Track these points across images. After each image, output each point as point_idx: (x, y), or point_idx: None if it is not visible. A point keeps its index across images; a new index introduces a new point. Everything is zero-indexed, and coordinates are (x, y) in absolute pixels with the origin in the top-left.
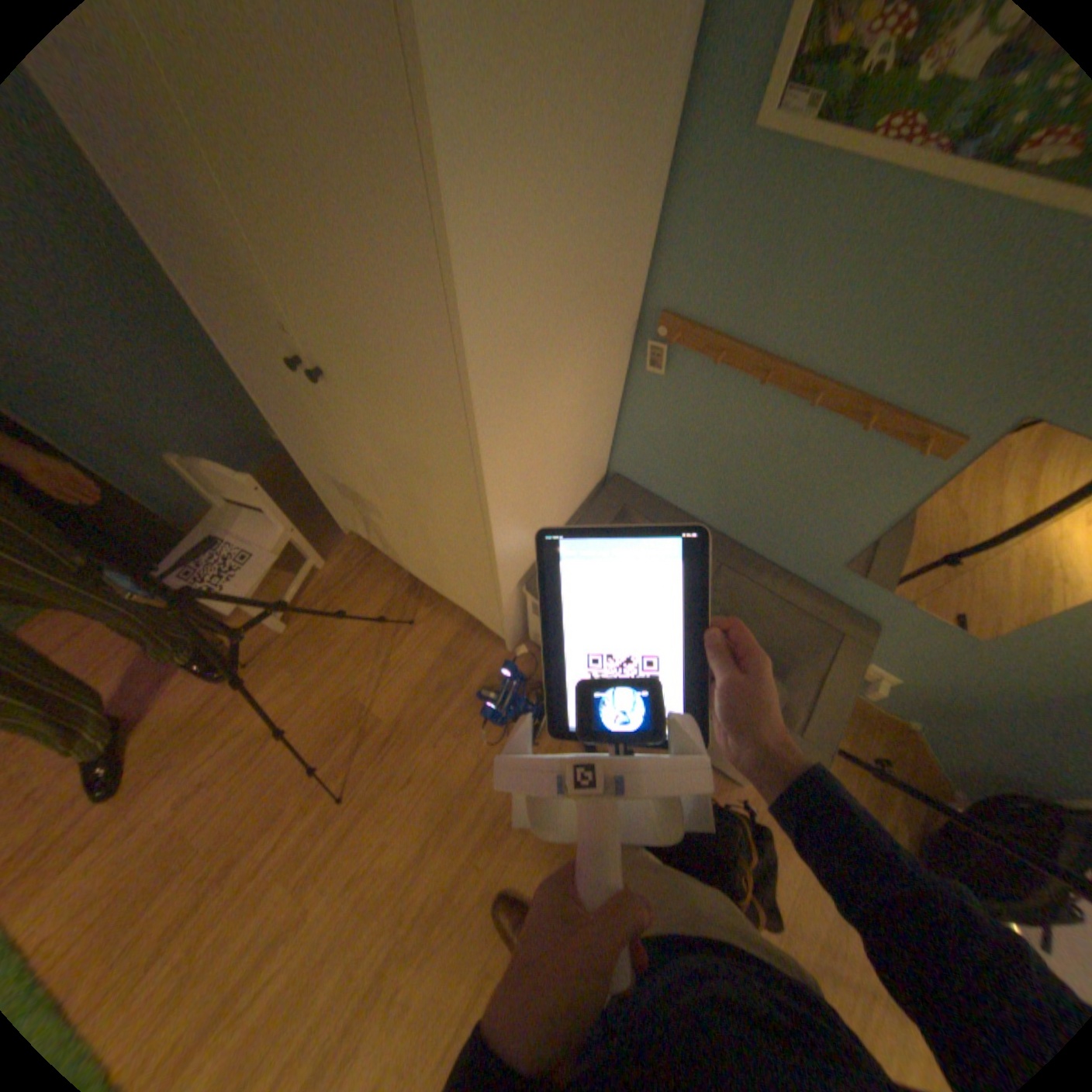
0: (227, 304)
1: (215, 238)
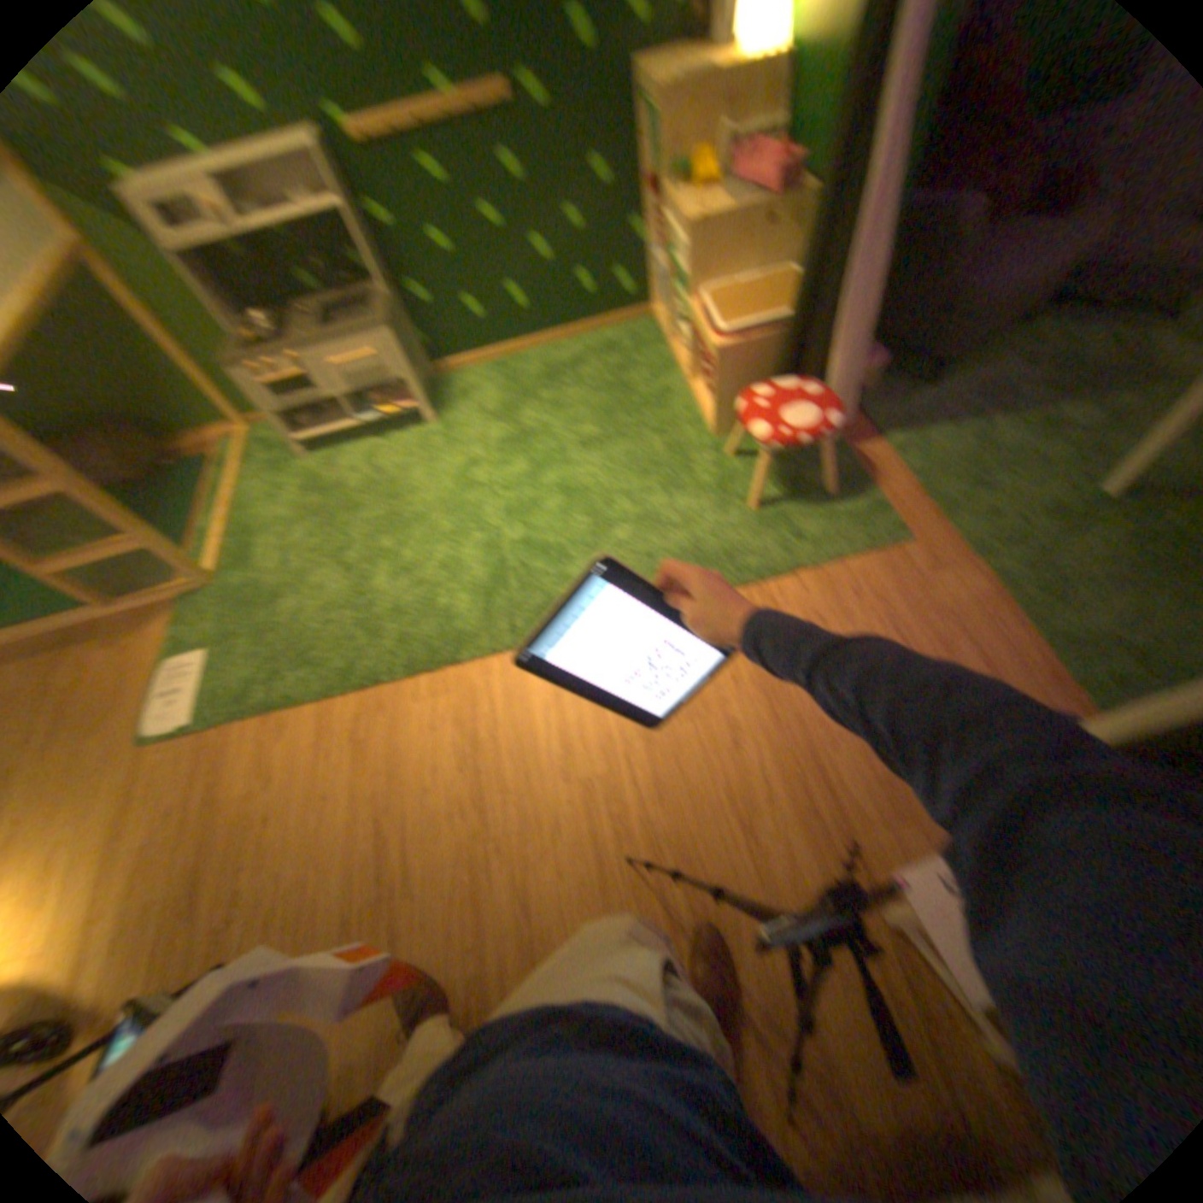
0: None
1: None
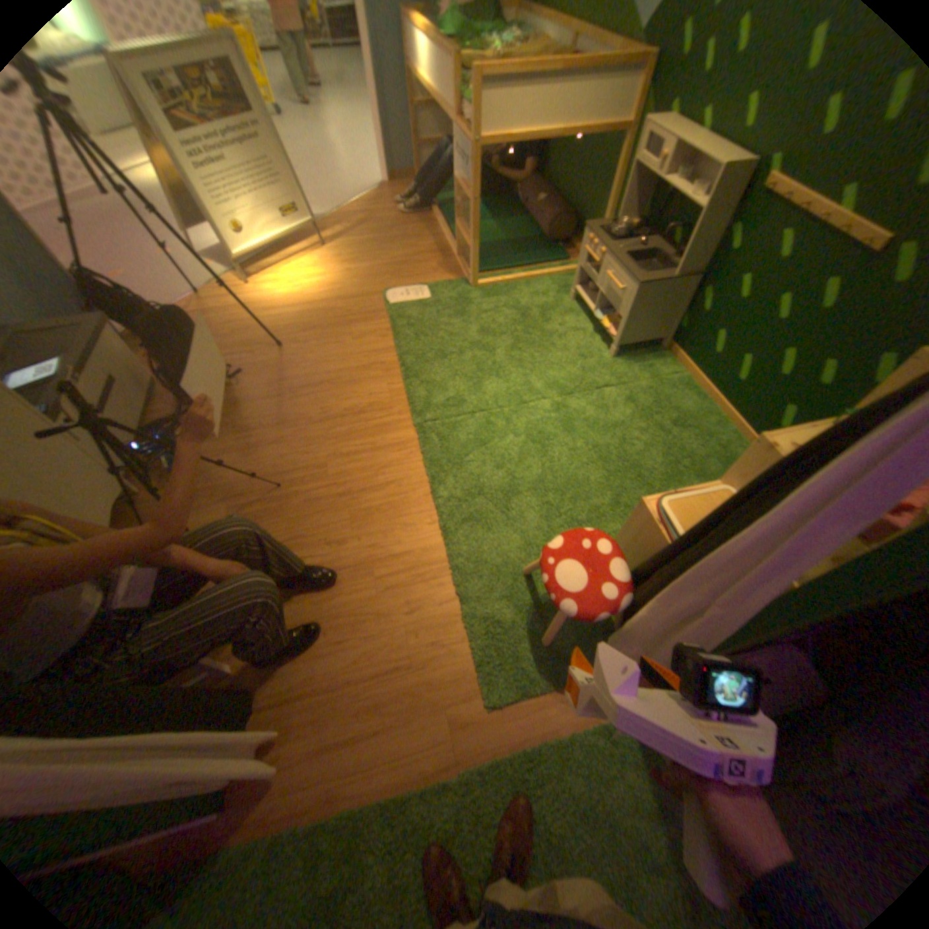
0: None
1: None
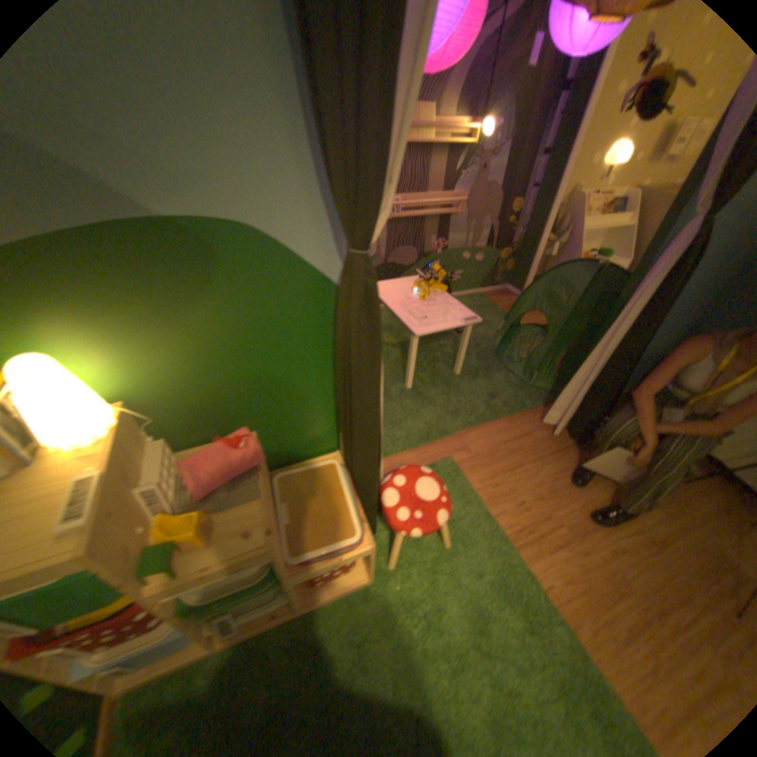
0: None
1: None
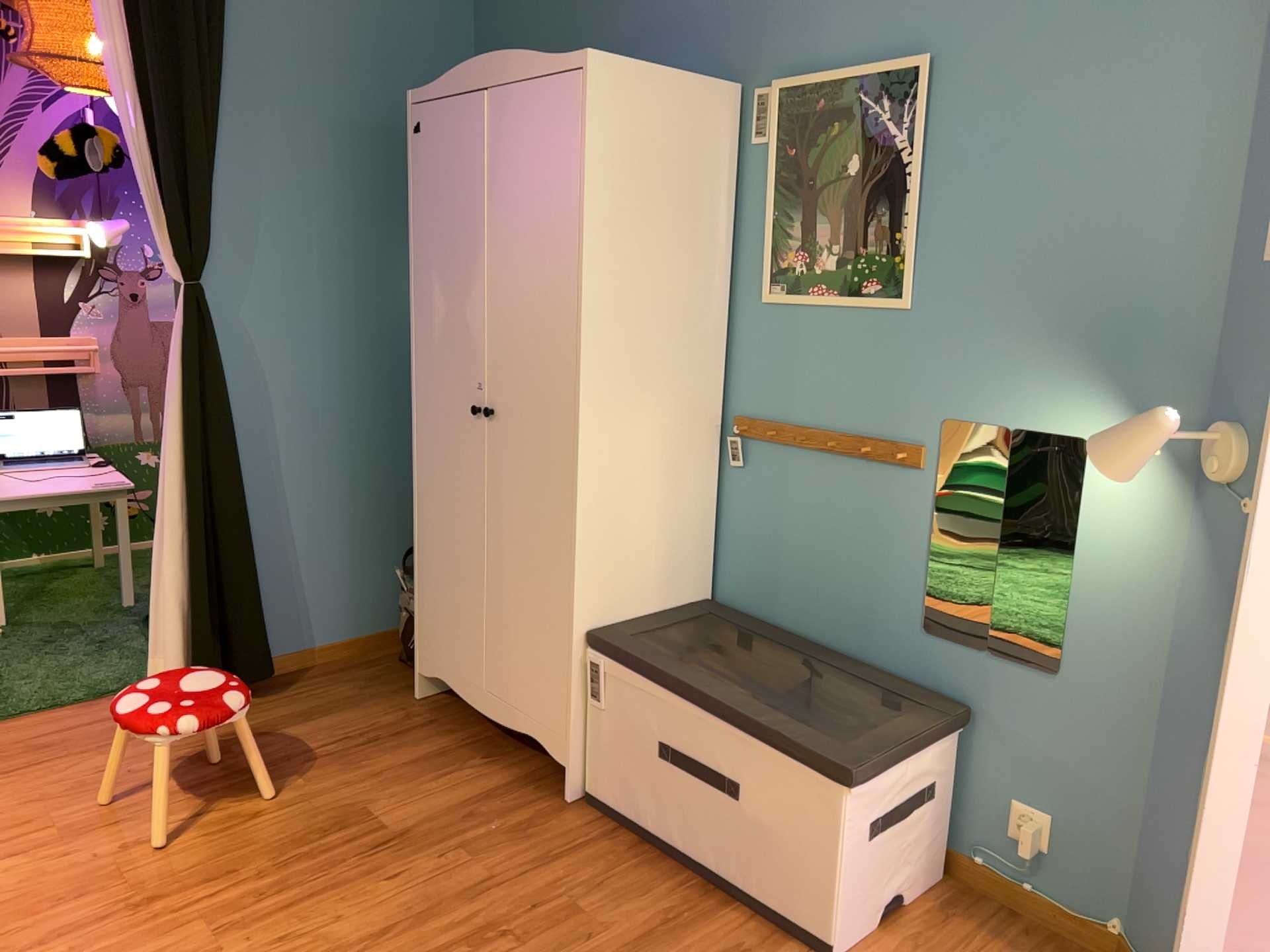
0: (442, 388)
1: (462, 337)
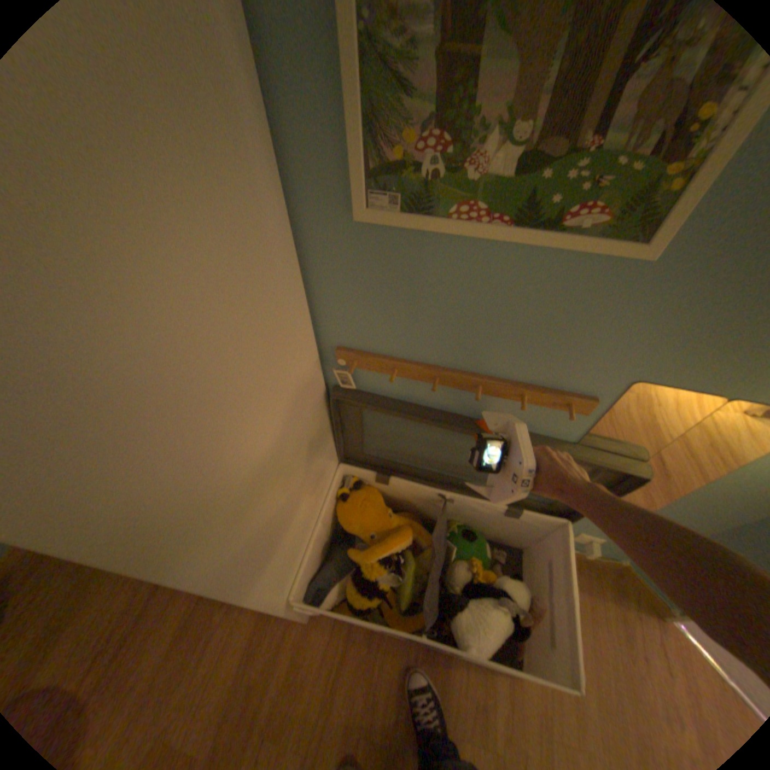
0: None
1: None
